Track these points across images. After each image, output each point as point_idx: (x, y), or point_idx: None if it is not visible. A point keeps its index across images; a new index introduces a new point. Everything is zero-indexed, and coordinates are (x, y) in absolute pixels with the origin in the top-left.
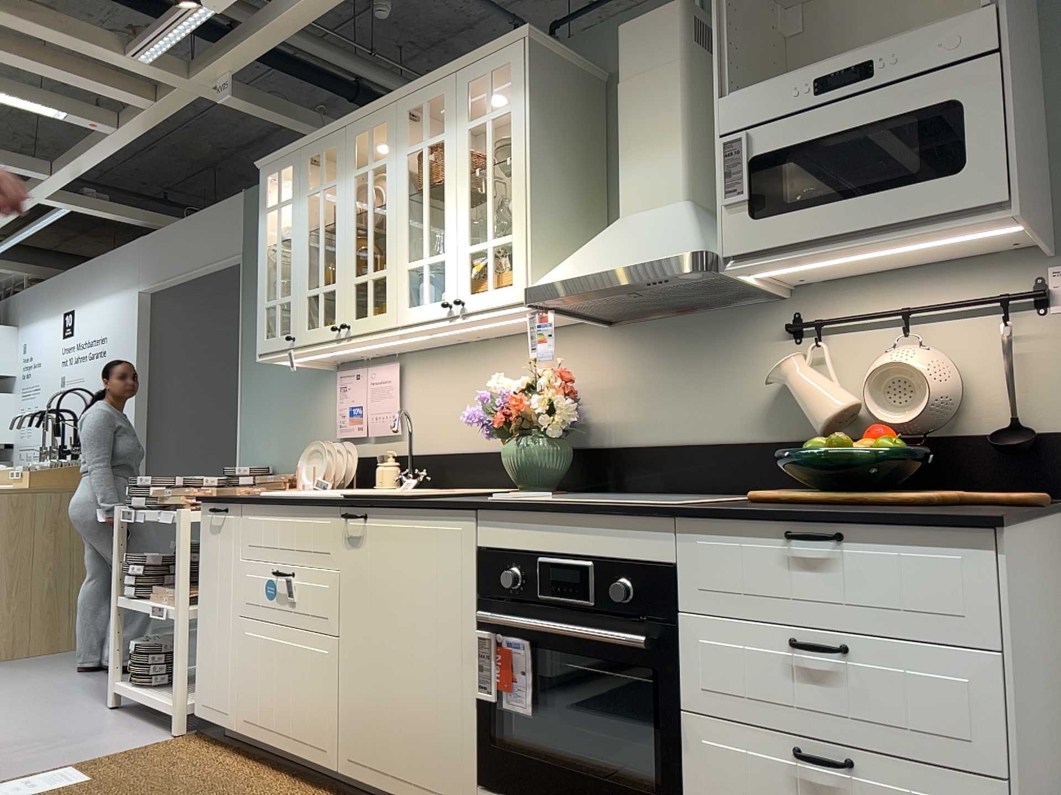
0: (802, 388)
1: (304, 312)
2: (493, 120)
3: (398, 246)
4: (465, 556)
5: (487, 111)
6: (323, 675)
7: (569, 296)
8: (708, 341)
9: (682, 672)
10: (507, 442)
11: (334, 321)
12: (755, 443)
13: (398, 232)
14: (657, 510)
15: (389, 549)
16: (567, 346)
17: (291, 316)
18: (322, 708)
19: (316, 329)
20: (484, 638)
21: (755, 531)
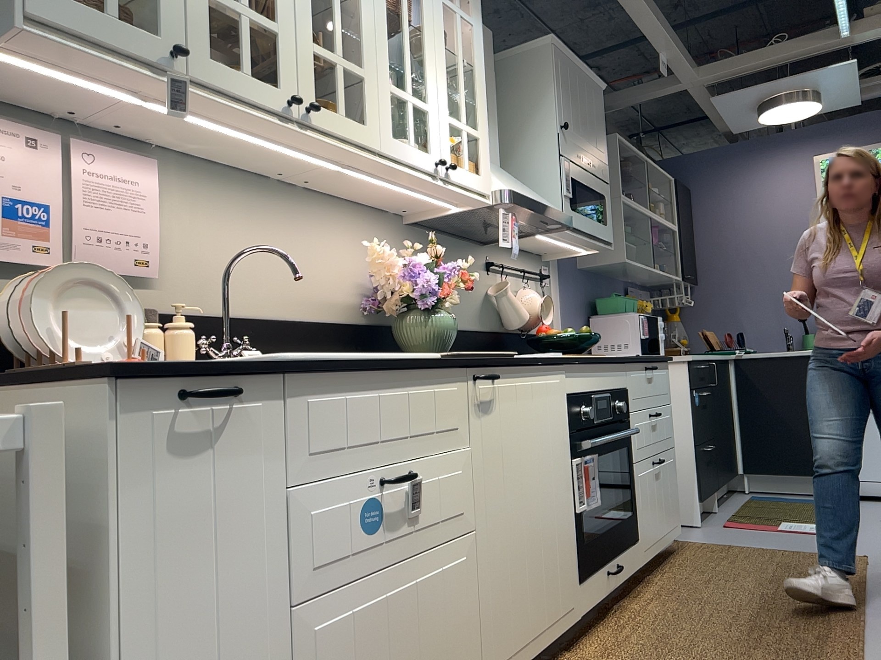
0: (493, 301)
1: (204, 23)
2: (462, 18)
3: (380, 56)
4: (564, 402)
5: (458, 5)
6: (463, 590)
7: (528, 211)
8: (457, 259)
9: (633, 443)
10: (415, 312)
11: (277, 84)
12: (480, 331)
13: (379, 39)
14: (628, 359)
15: (517, 409)
16: (376, 228)
17: (164, 4)
18: (465, 634)
19: (234, 71)
20: (579, 463)
21: (641, 367)
